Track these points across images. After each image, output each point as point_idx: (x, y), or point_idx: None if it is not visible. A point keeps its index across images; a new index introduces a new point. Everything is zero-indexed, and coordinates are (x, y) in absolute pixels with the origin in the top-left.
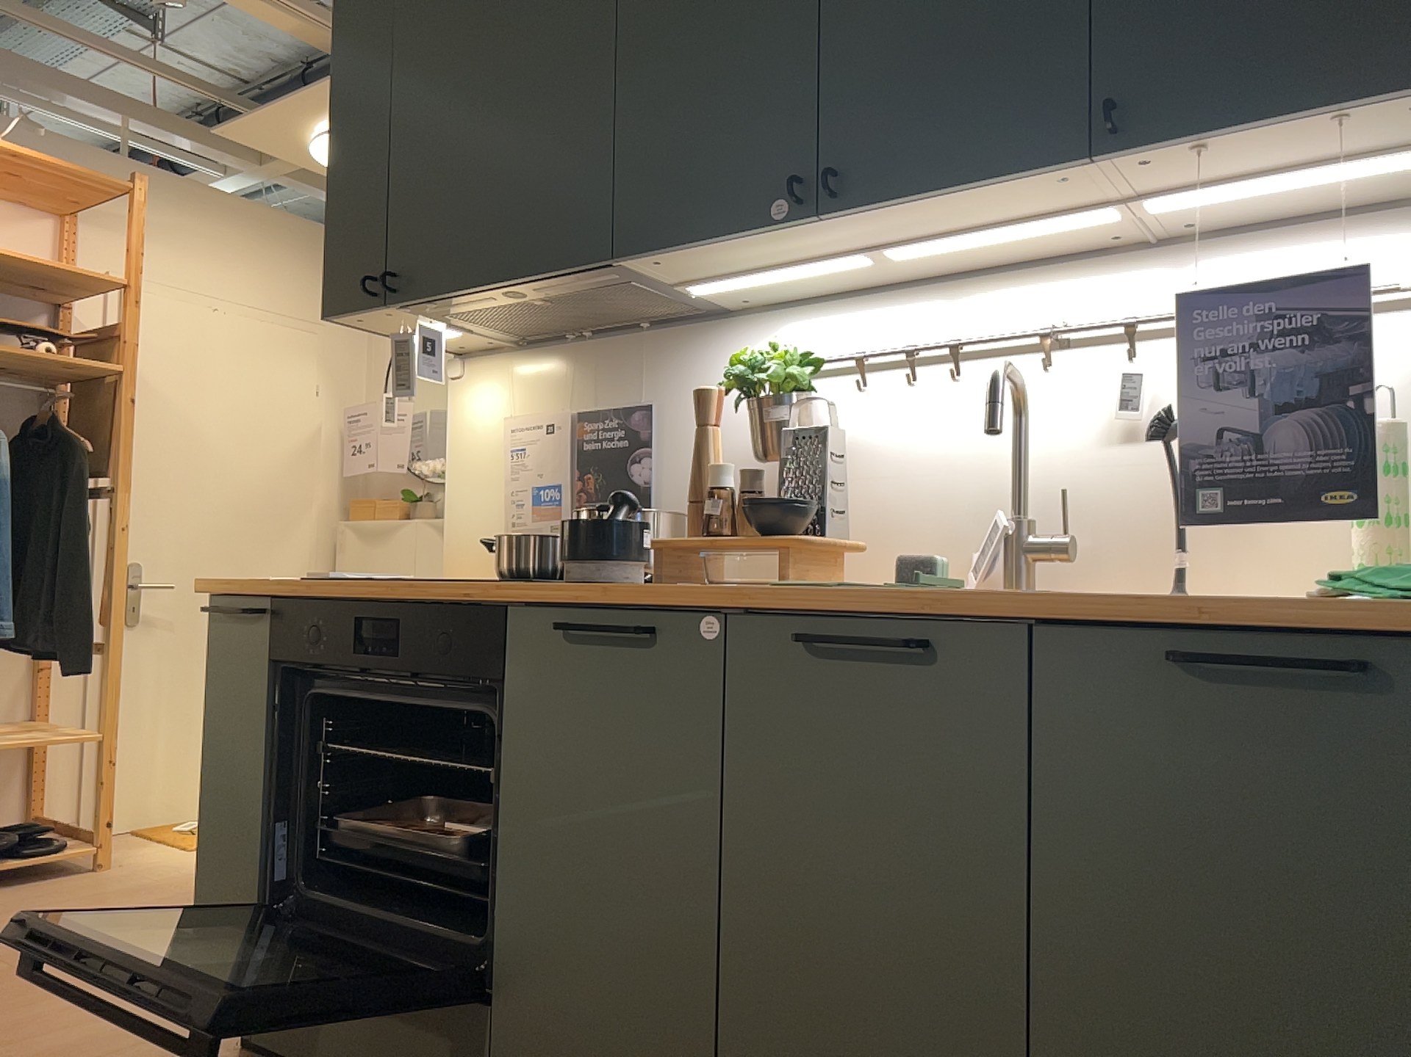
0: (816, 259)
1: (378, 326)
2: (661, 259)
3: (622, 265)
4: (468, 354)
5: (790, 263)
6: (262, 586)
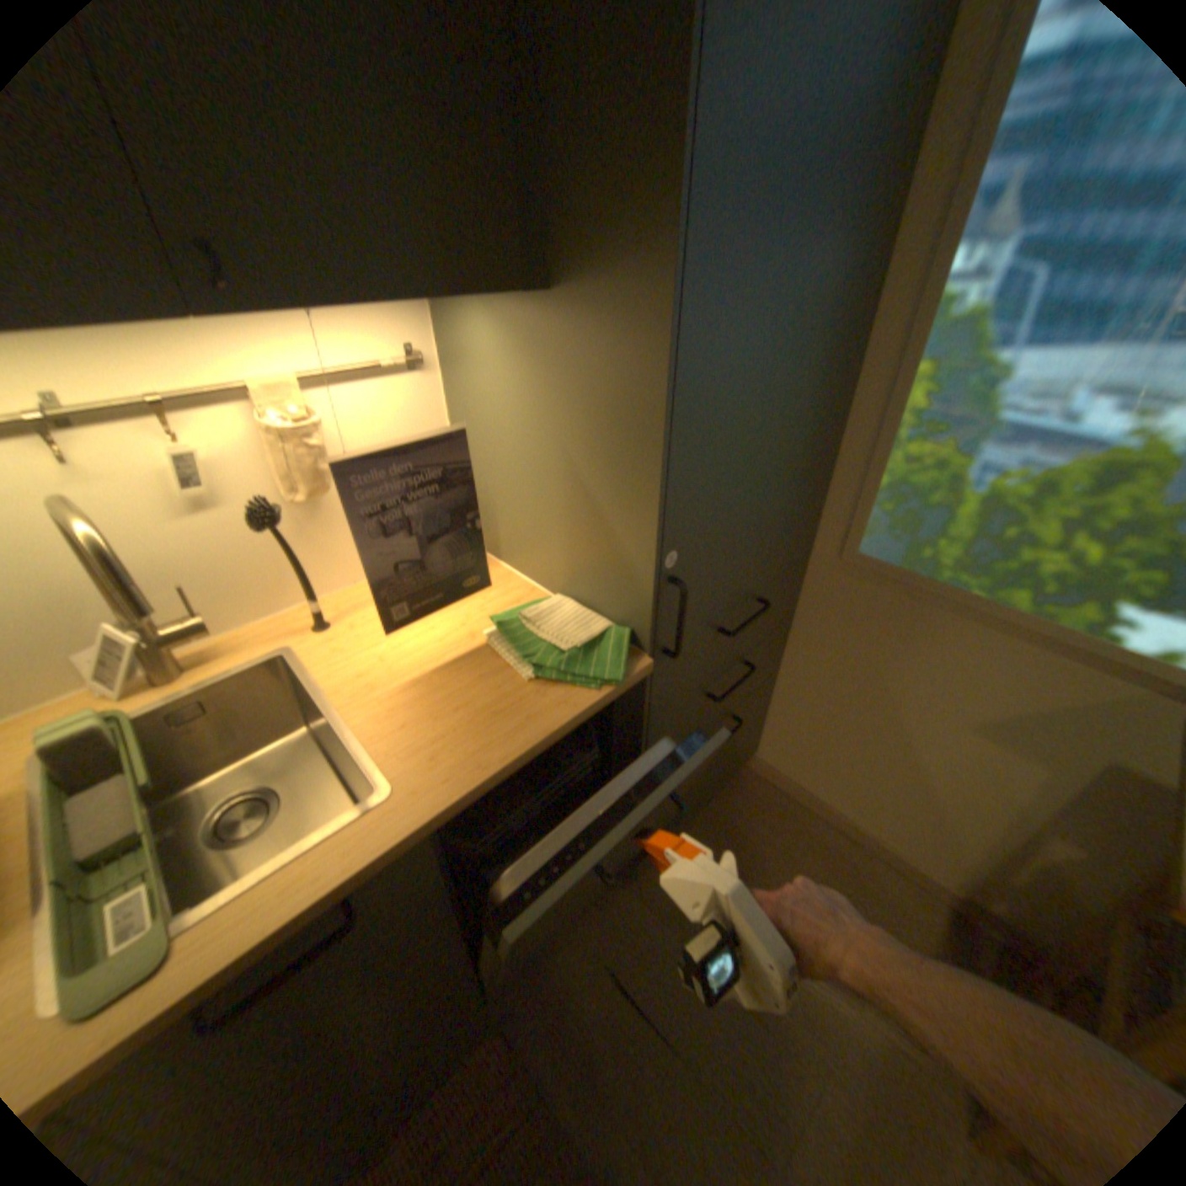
0: None
1: None
2: None
3: None
4: None
5: None
6: None
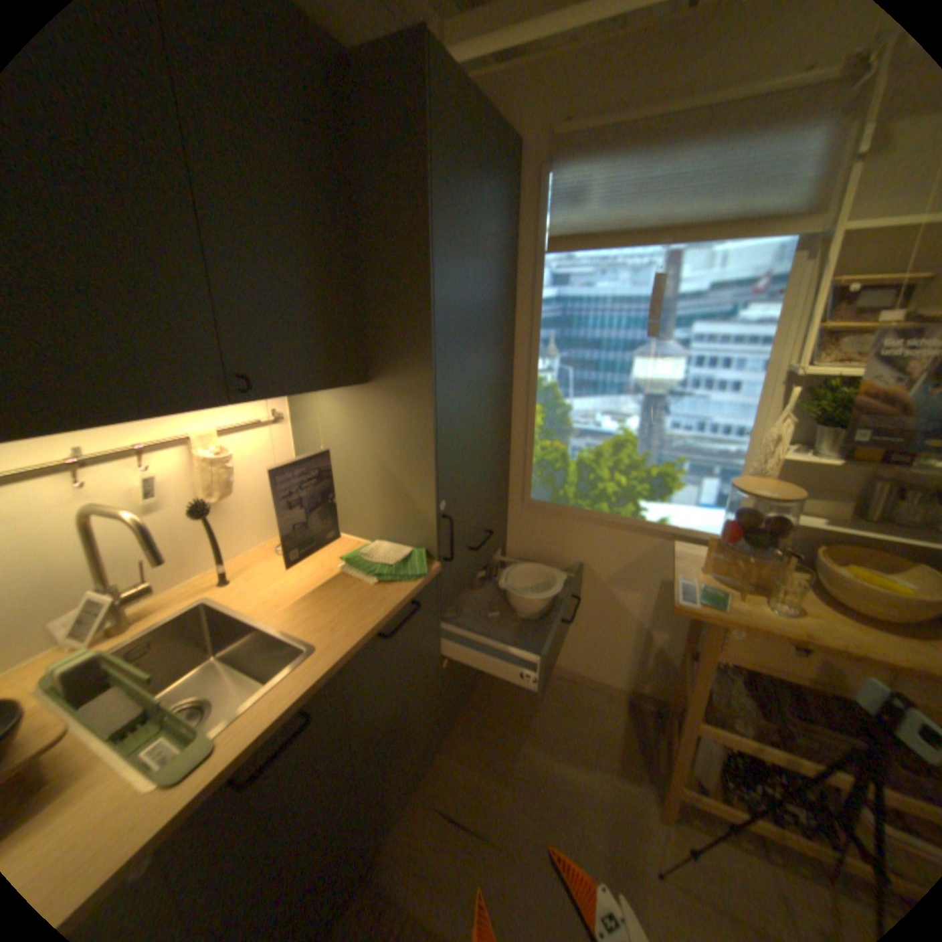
0: None
1: None
2: None
3: None
4: None
5: None
6: None
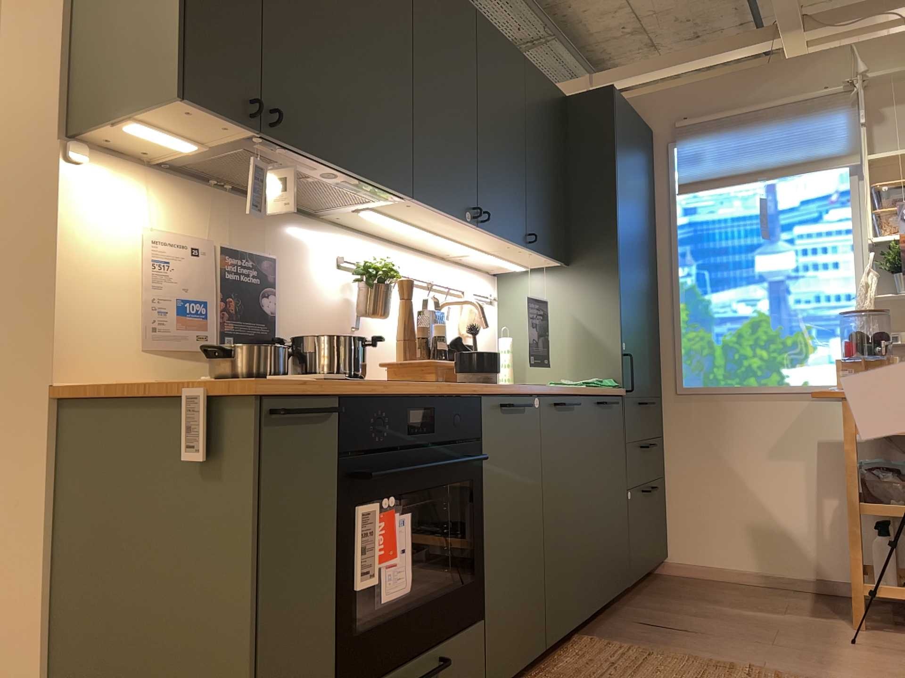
0: (422, 227)
1: (170, 118)
2: (414, 205)
3: (394, 197)
4: (87, 143)
5: (414, 224)
6: (341, 387)
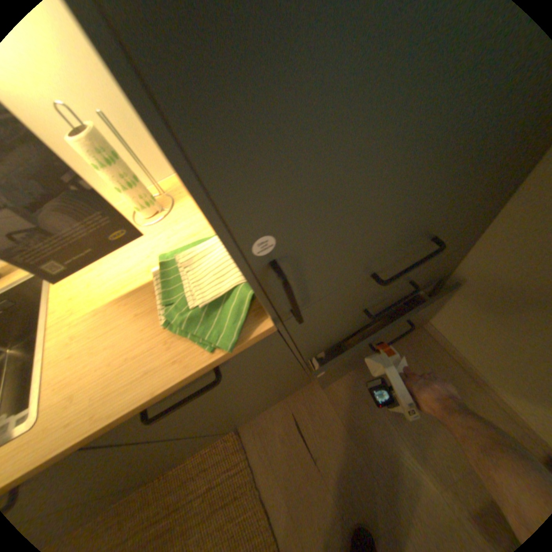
0: None
1: None
2: None
3: None
4: None
5: None
6: None
